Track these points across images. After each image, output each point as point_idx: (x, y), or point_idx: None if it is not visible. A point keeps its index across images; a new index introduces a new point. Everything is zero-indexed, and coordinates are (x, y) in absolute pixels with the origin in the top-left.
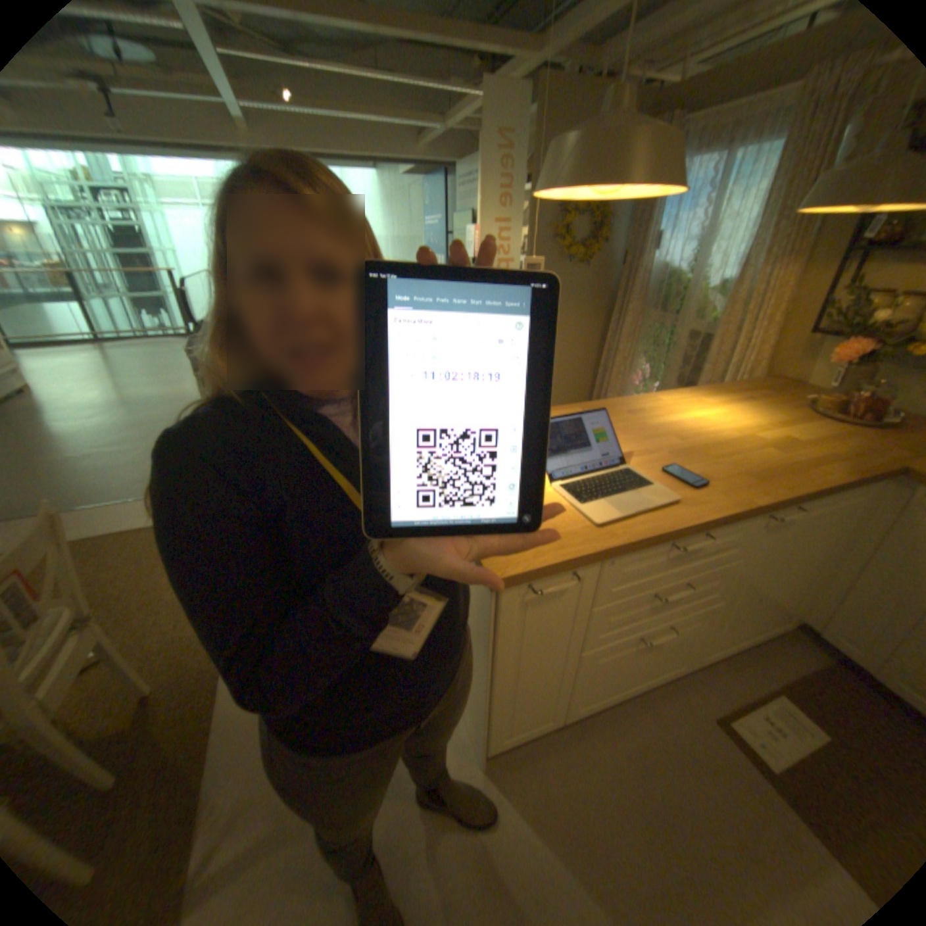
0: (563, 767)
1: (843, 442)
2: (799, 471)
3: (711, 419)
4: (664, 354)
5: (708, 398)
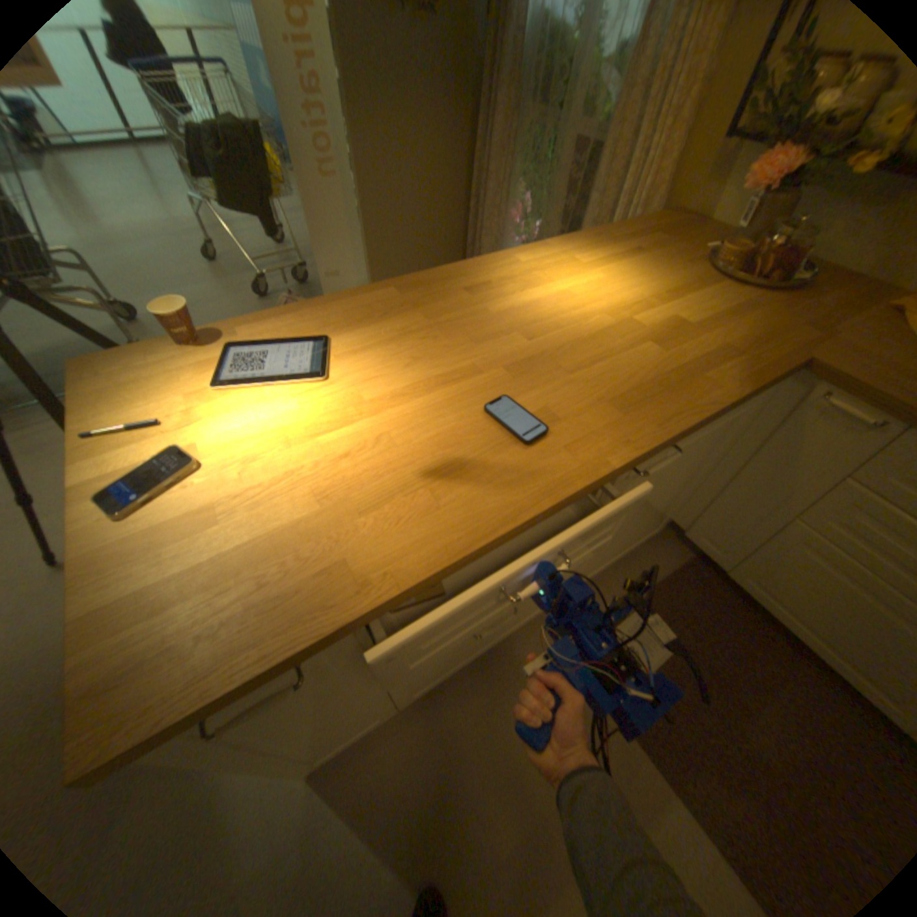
0: (401, 749)
1: (742, 321)
2: (680, 384)
3: (580, 294)
4: (546, 177)
5: (583, 254)
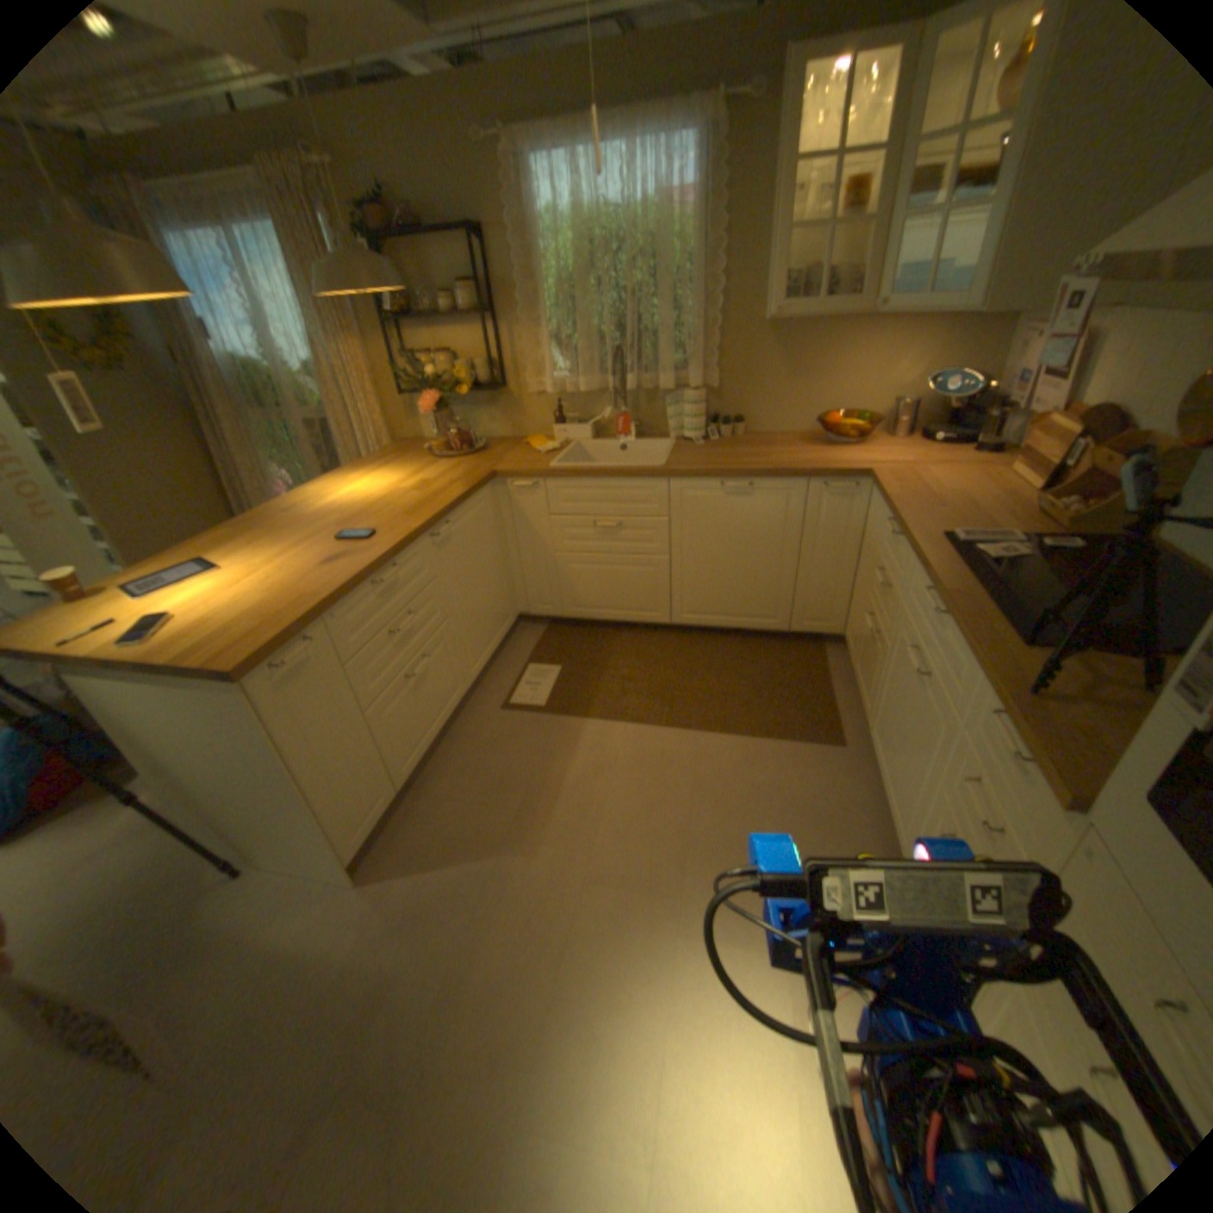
0: (413, 824)
1: (454, 472)
2: (432, 499)
3: (358, 491)
4: (290, 454)
5: (349, 476)
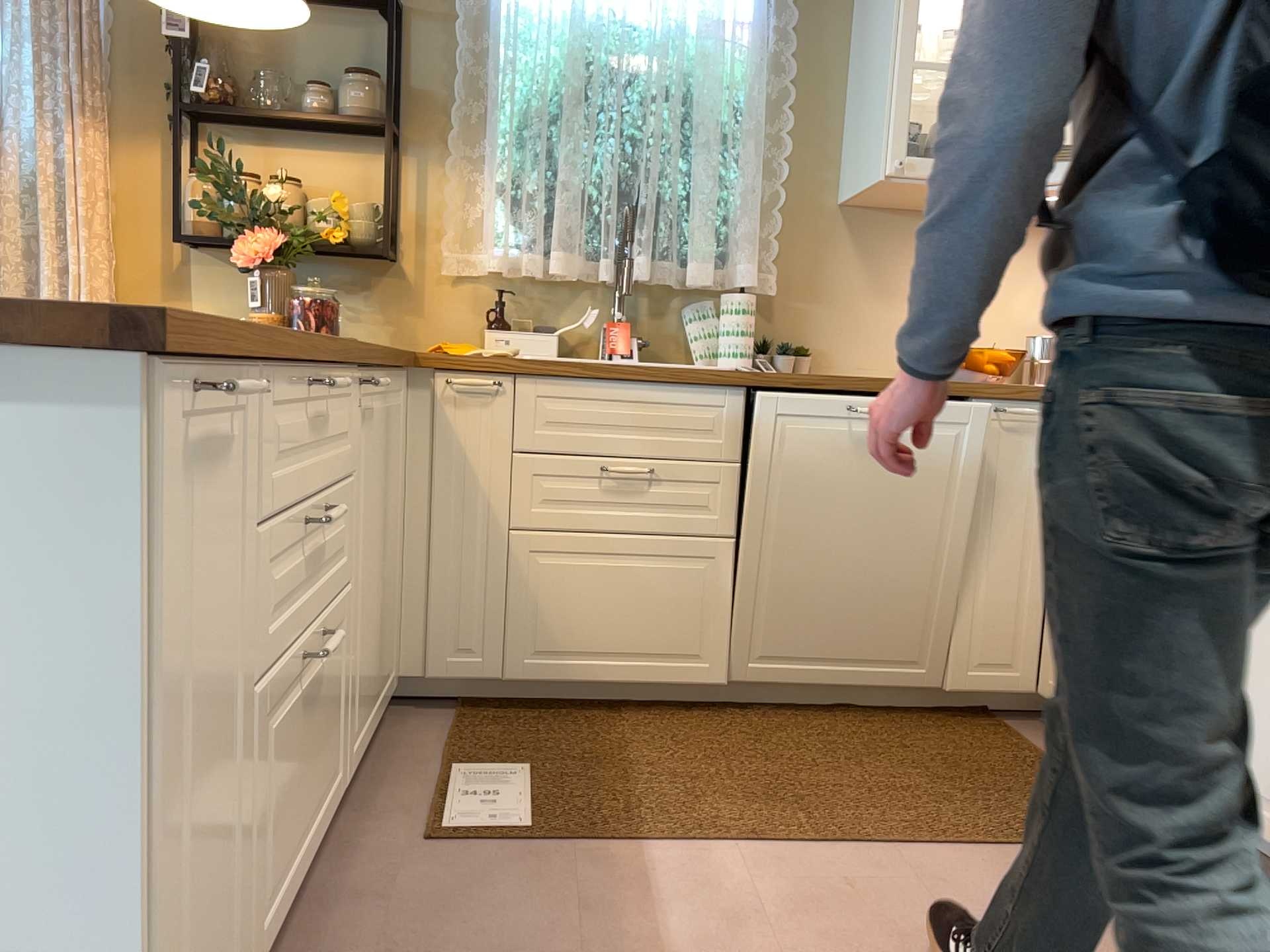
0: None
1: None
2: None
3: None
4: None
5: None
